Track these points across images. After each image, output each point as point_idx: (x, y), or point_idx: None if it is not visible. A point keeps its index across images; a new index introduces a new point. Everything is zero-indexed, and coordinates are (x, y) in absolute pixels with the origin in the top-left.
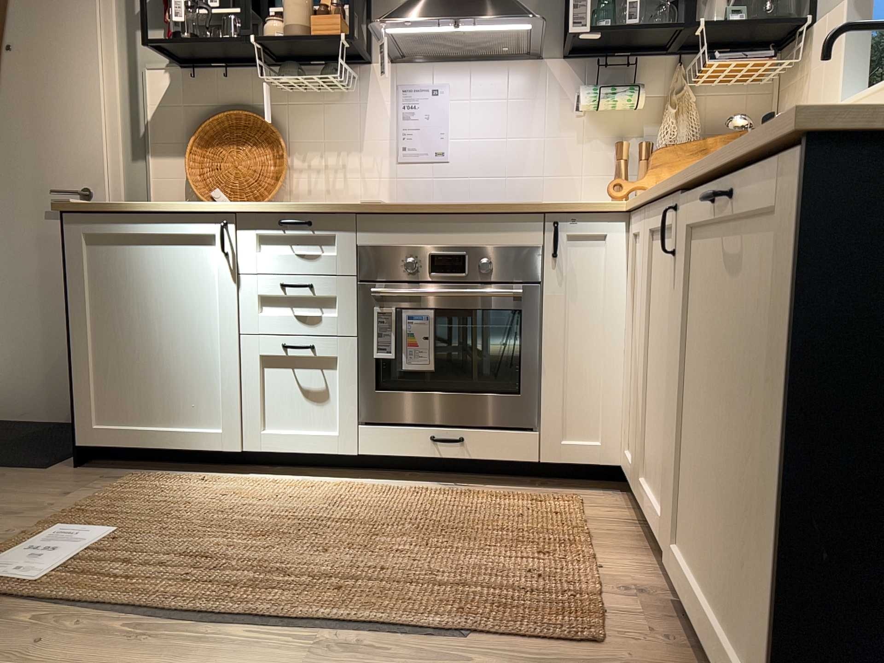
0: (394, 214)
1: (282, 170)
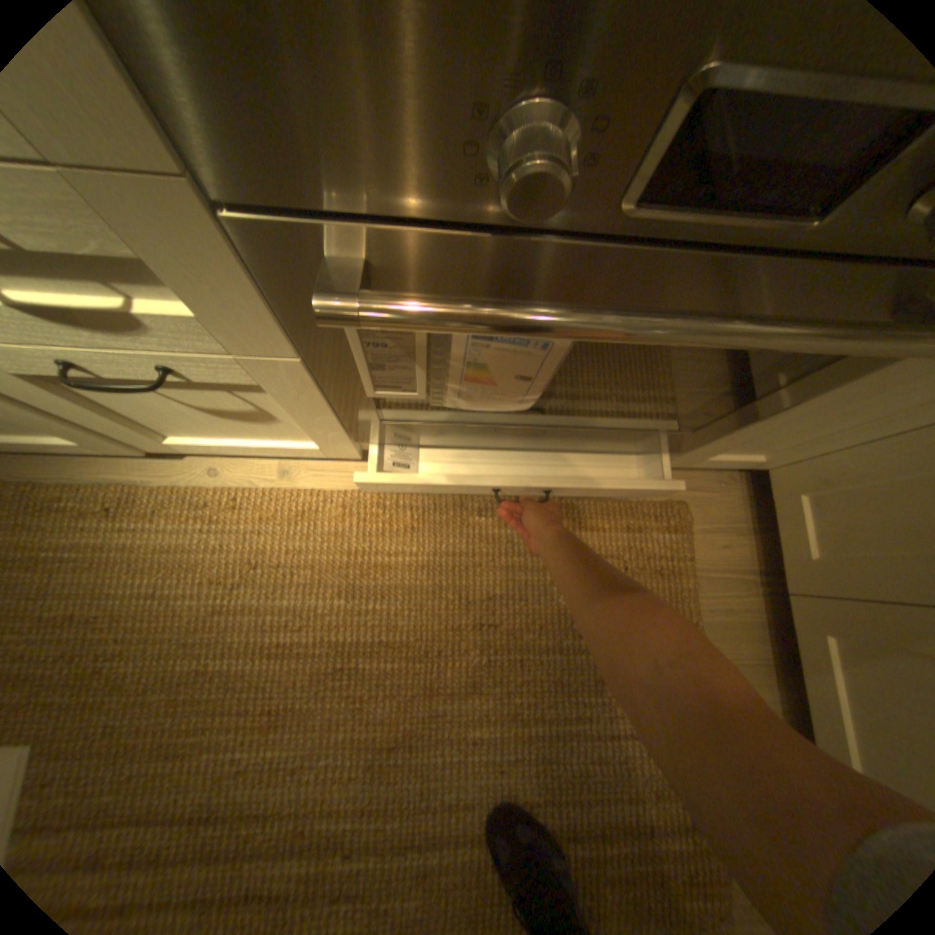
0: None
1: None
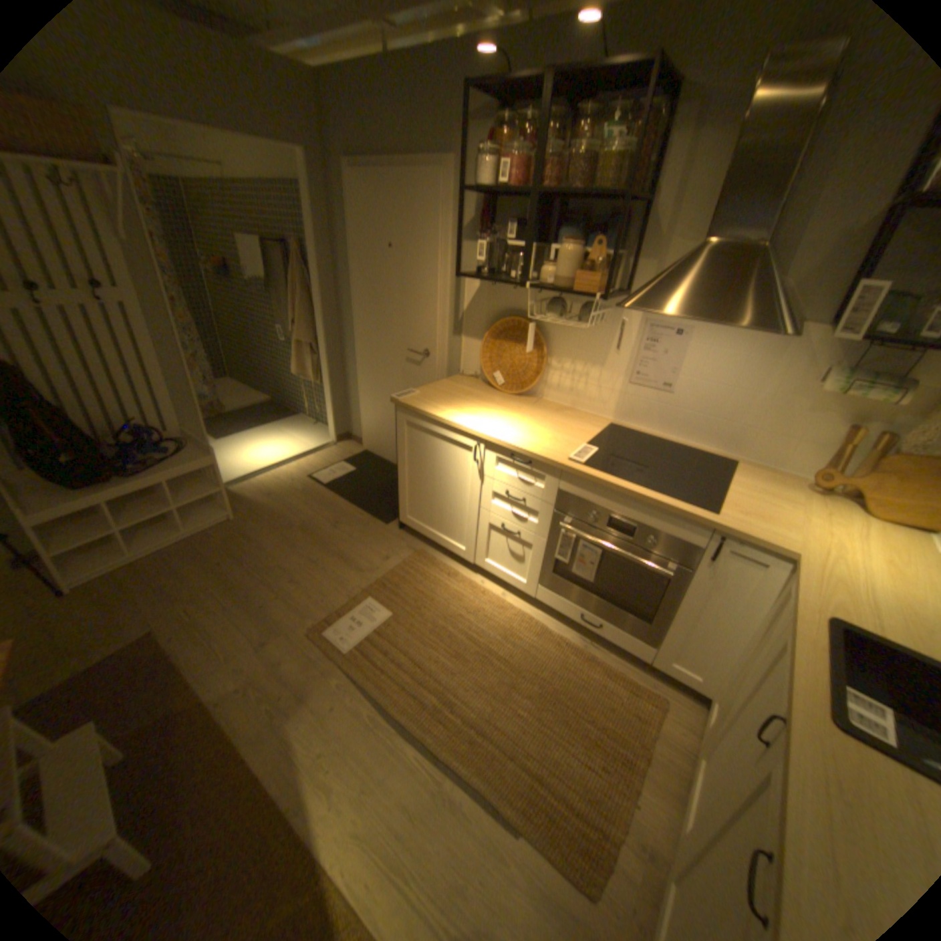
0: (589, 480)
1: (541, 371)
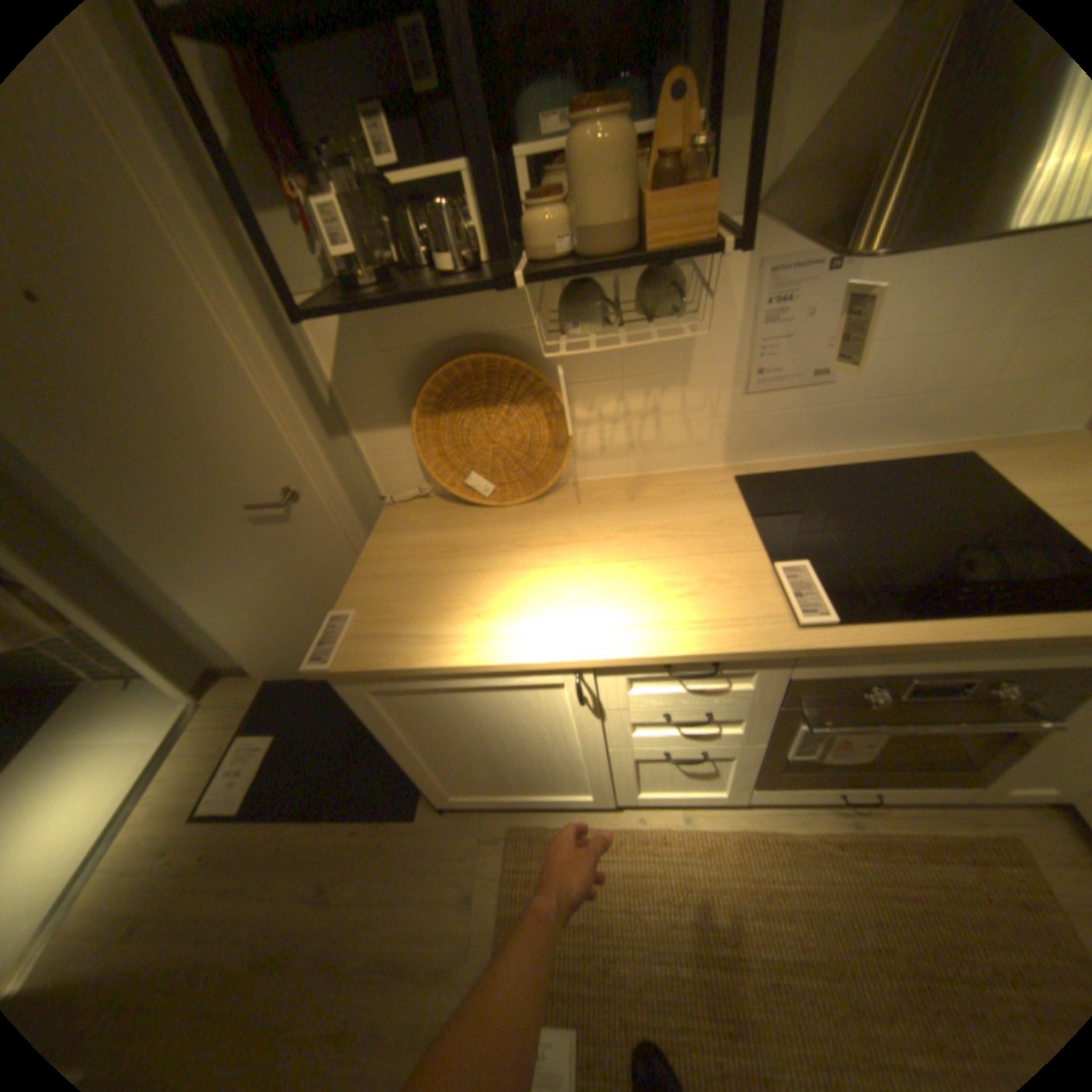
0: (871, 650)
1: (570, 439)
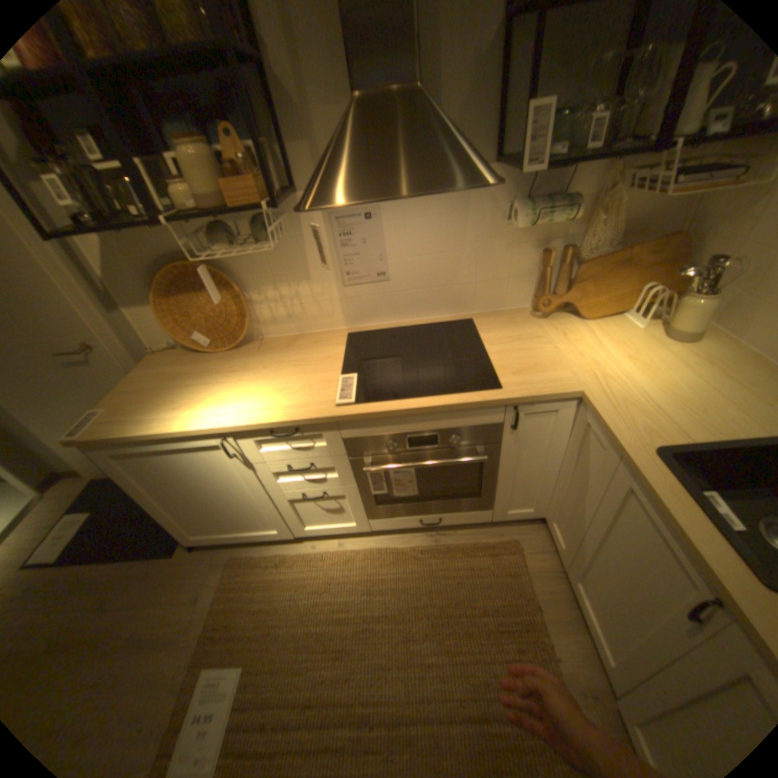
0: (370, 417)
1: (246, 312)
